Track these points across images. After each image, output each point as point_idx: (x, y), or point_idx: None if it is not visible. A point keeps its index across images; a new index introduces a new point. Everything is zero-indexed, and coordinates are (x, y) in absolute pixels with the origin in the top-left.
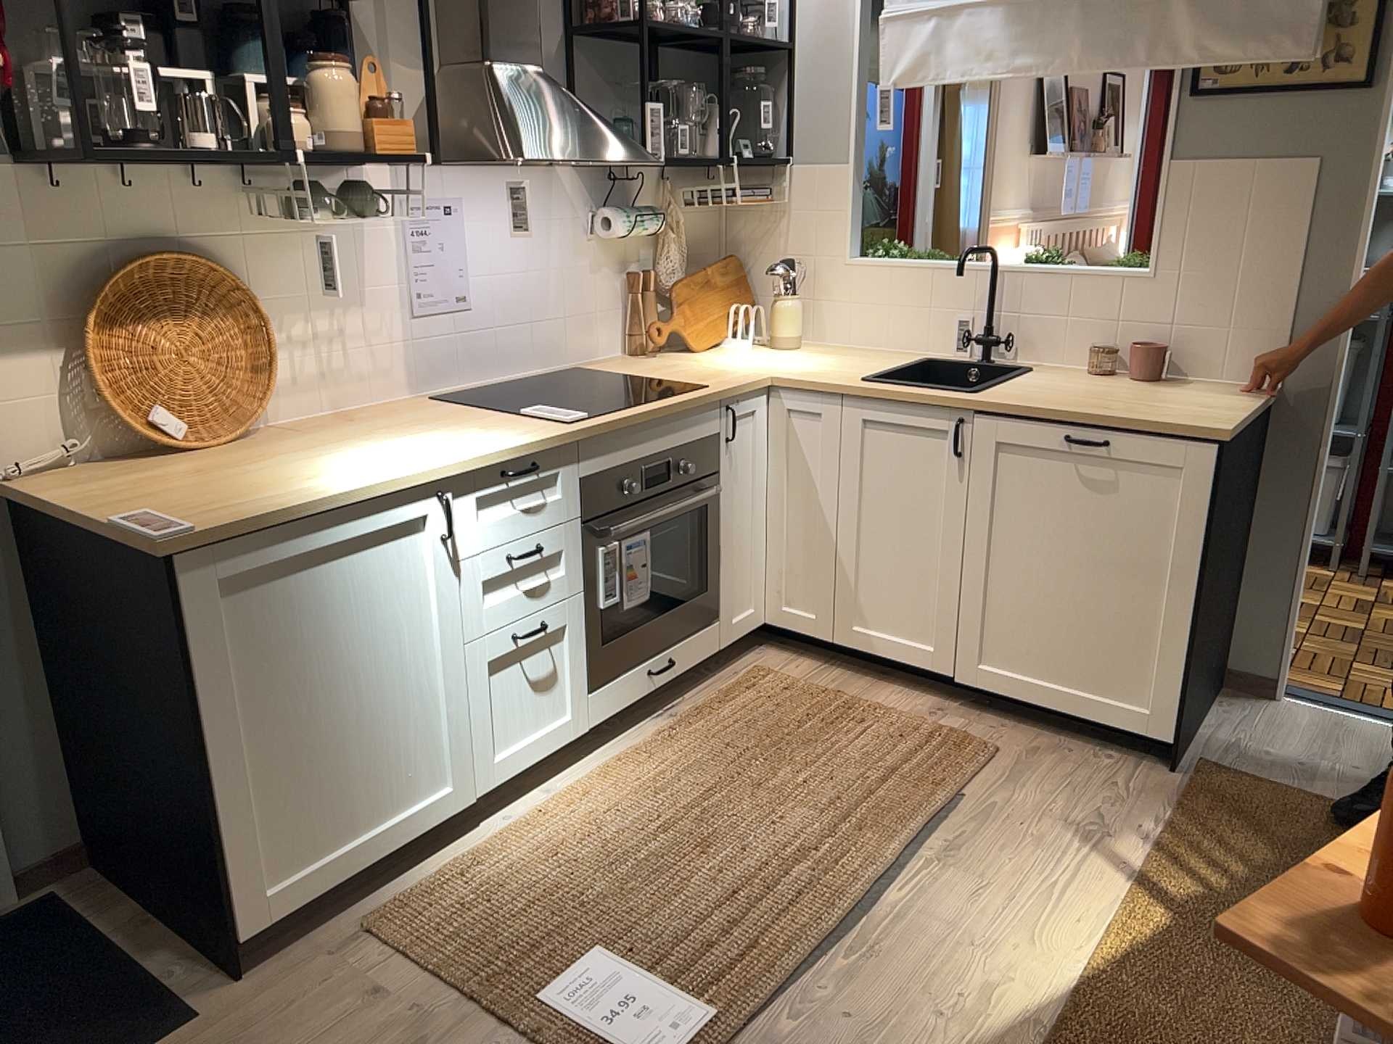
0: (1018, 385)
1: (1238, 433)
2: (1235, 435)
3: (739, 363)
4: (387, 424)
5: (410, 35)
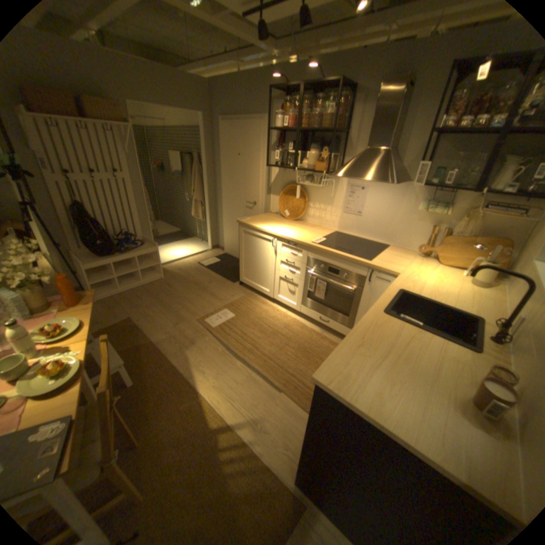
0: (417, 333)
1: (339, 403)
2: (324, 391)
3: (423, 271)
4: (310, 229)
5: (366, 139)
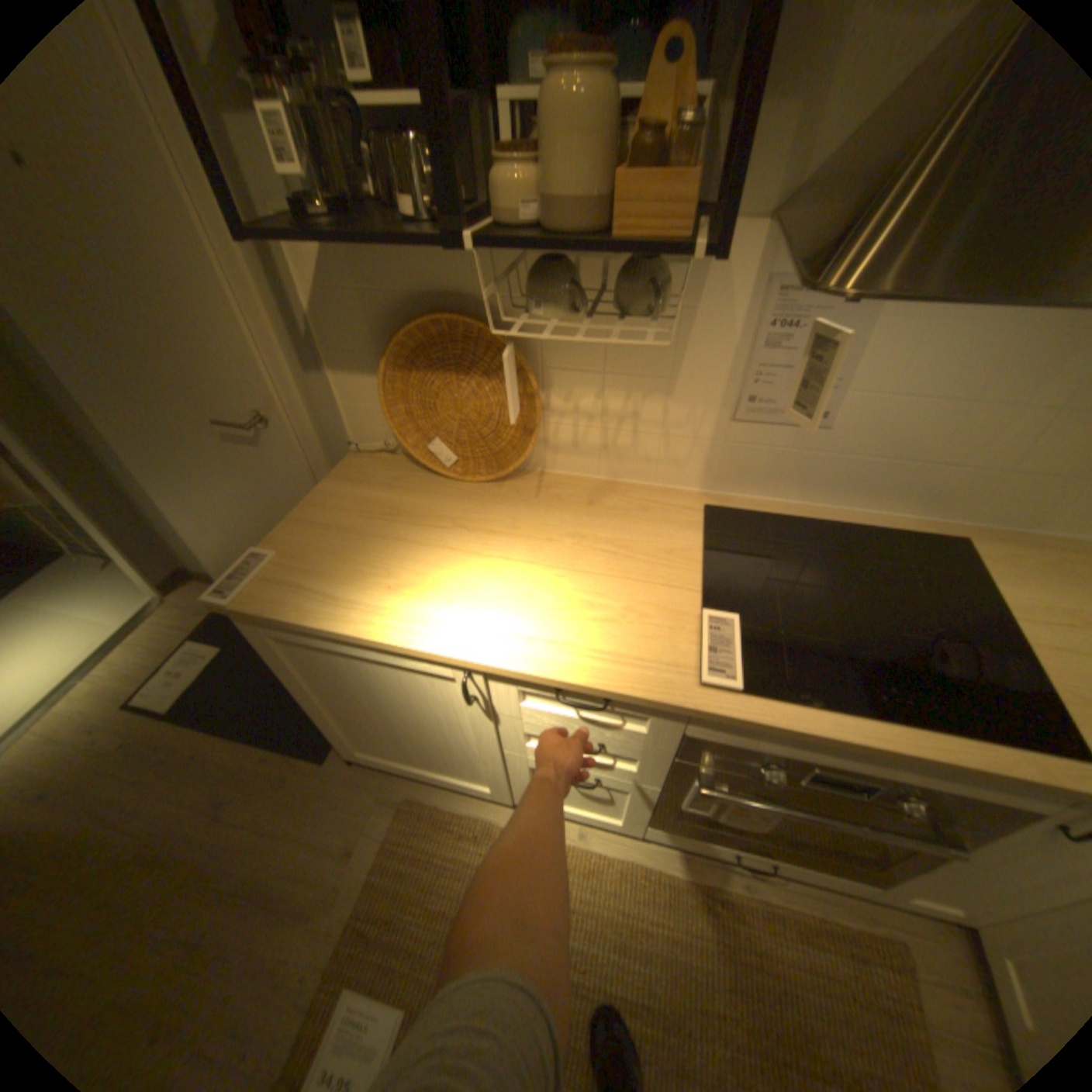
0: None
1: None
2: None
3: None
4: (597, 528)
5: None
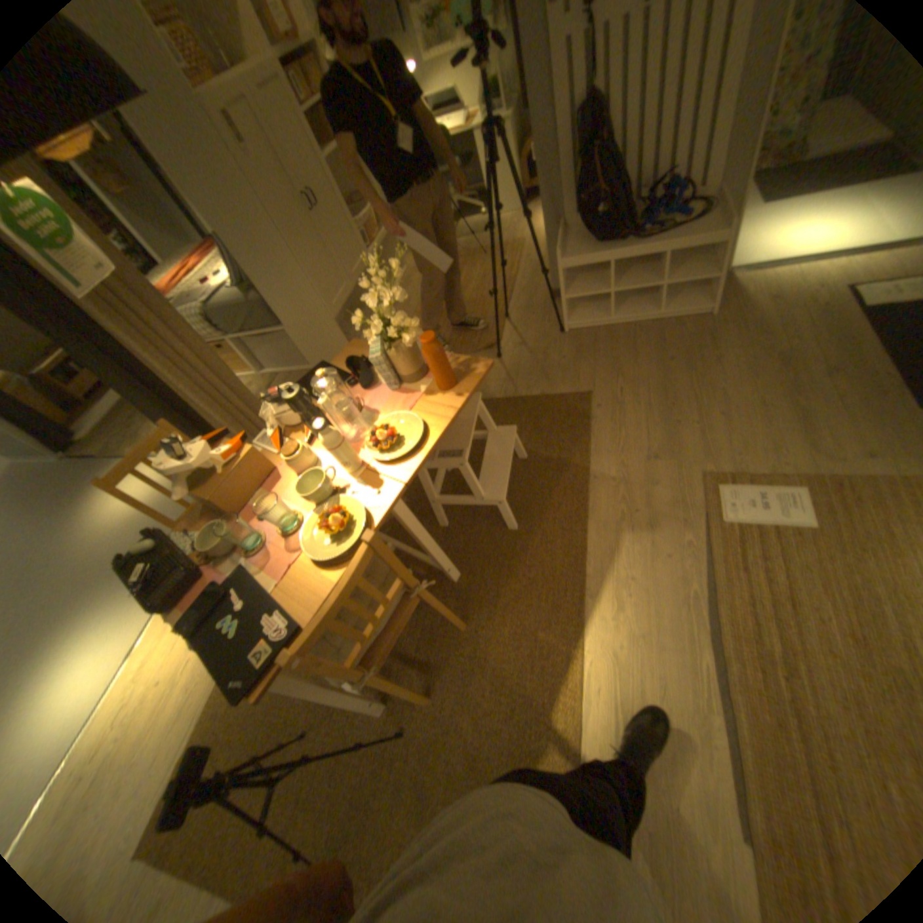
0: None
1: None
2: None
3: None
4: None
5: None
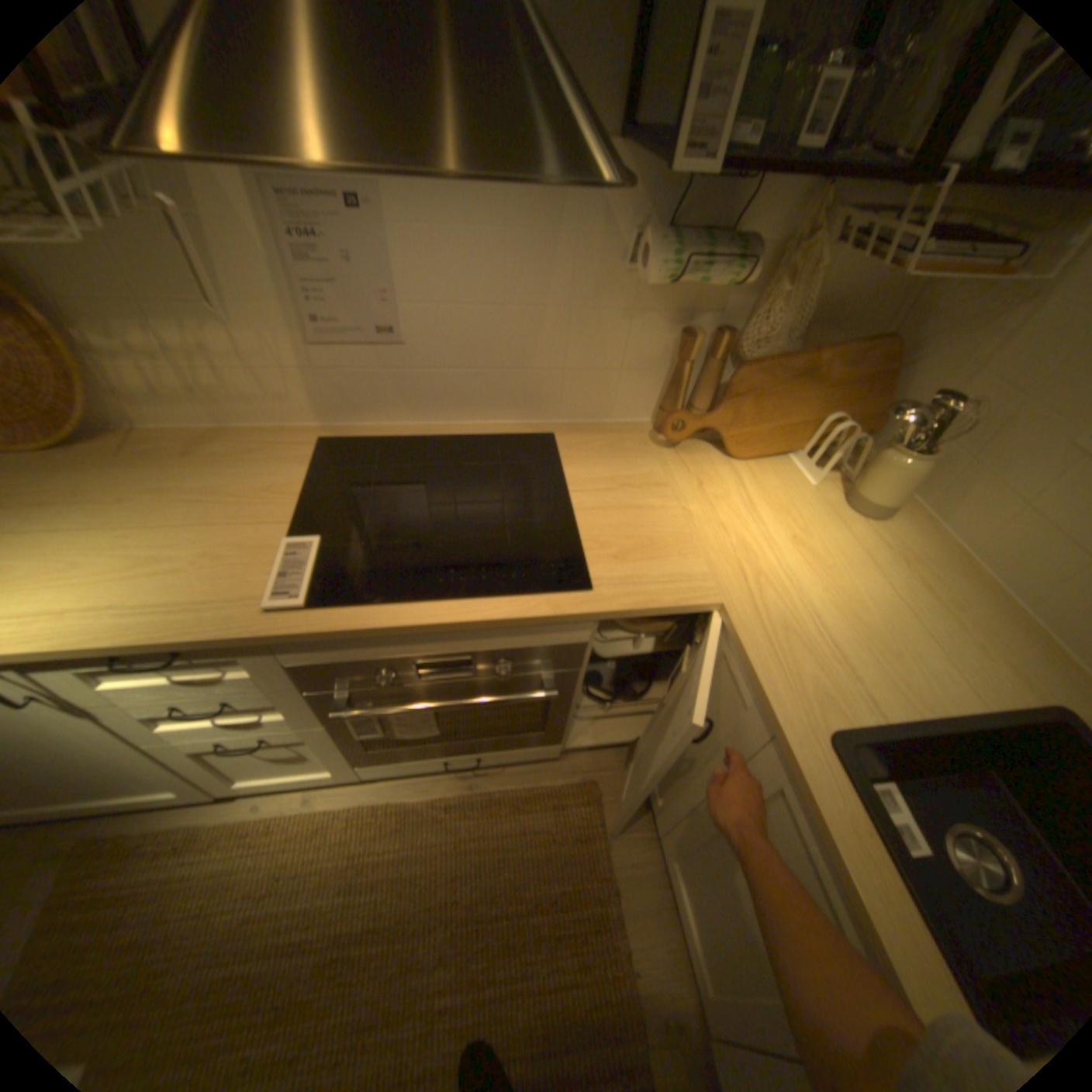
0: None
1: None
2: None
3: (736, 526)
4: (184, 479)
5: None
